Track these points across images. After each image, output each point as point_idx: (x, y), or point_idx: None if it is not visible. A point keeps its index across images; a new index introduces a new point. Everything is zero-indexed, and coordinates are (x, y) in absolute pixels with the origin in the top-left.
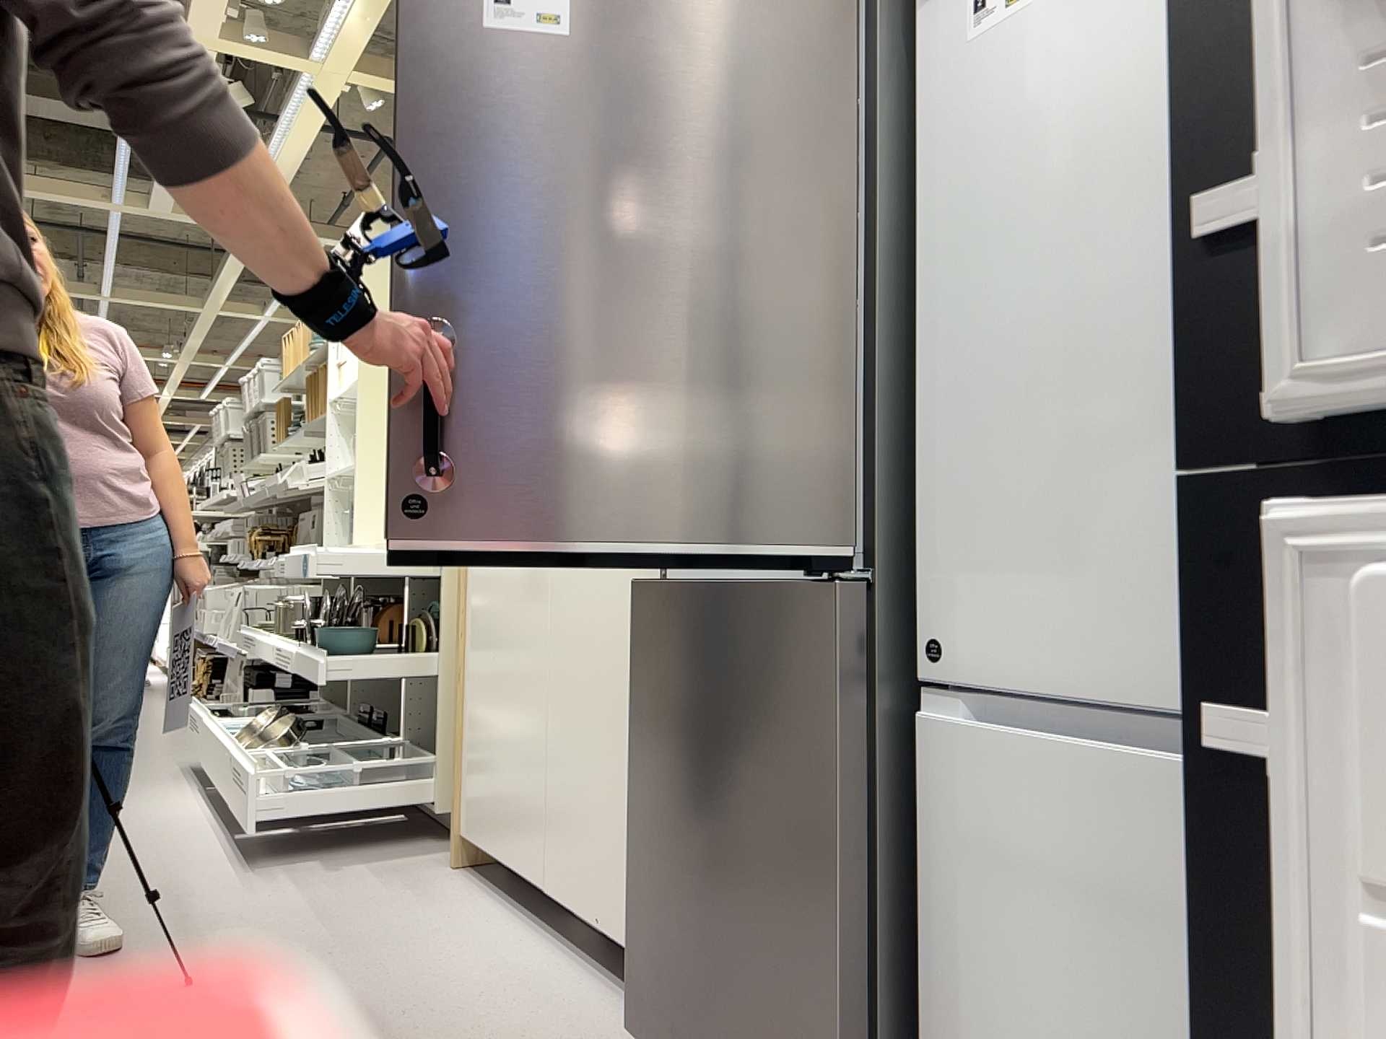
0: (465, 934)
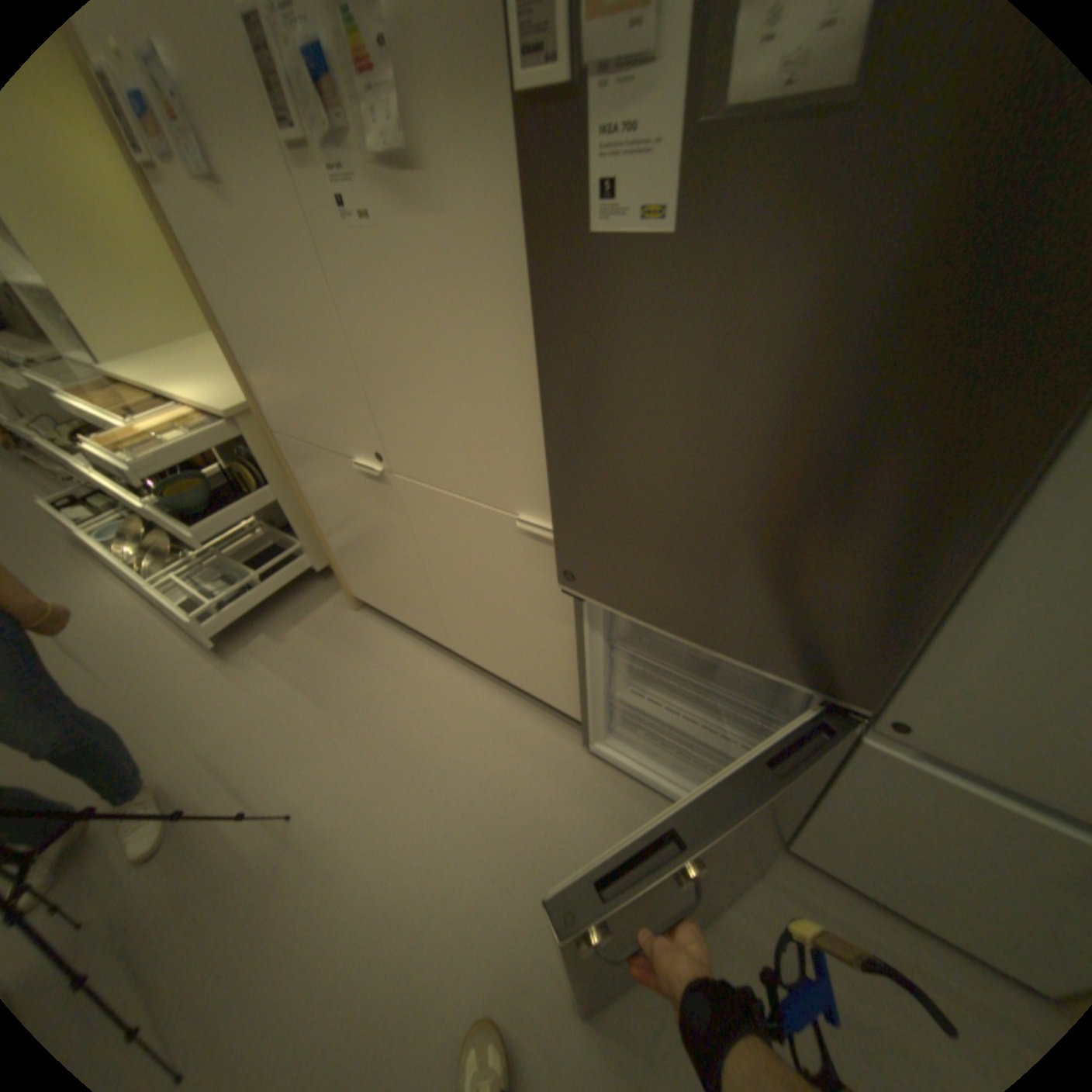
0: (412, 680)
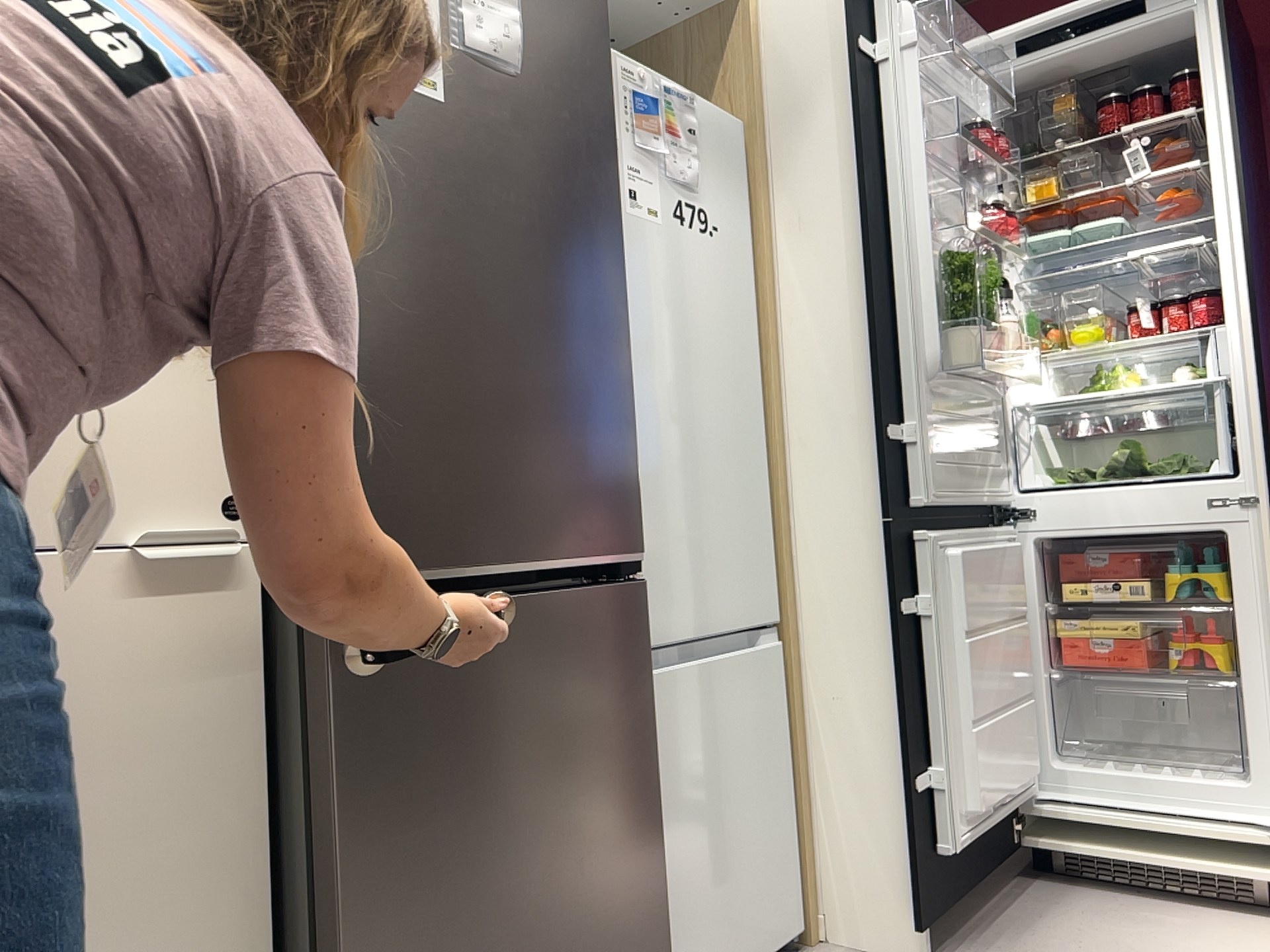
0: None
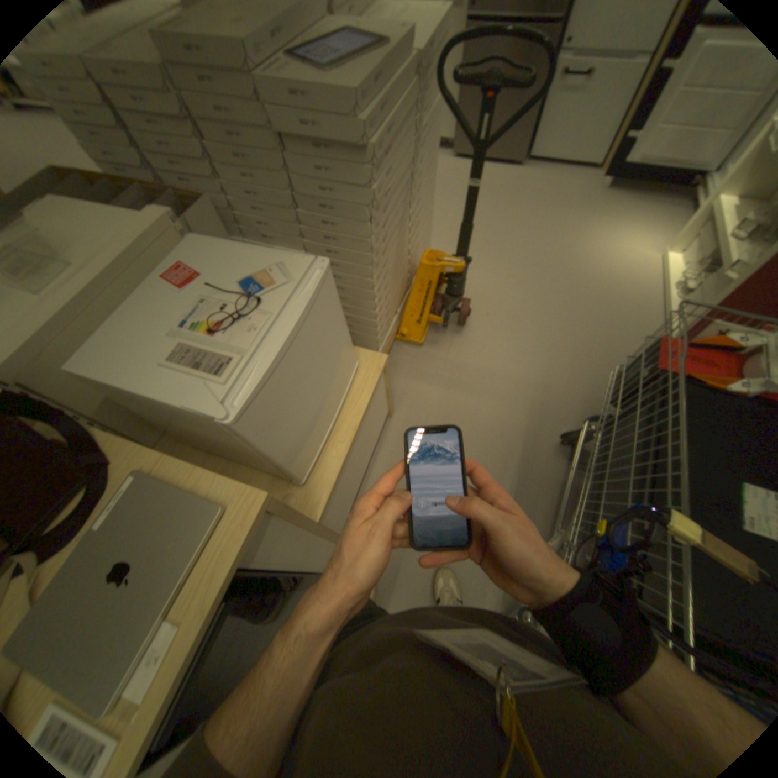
0: None
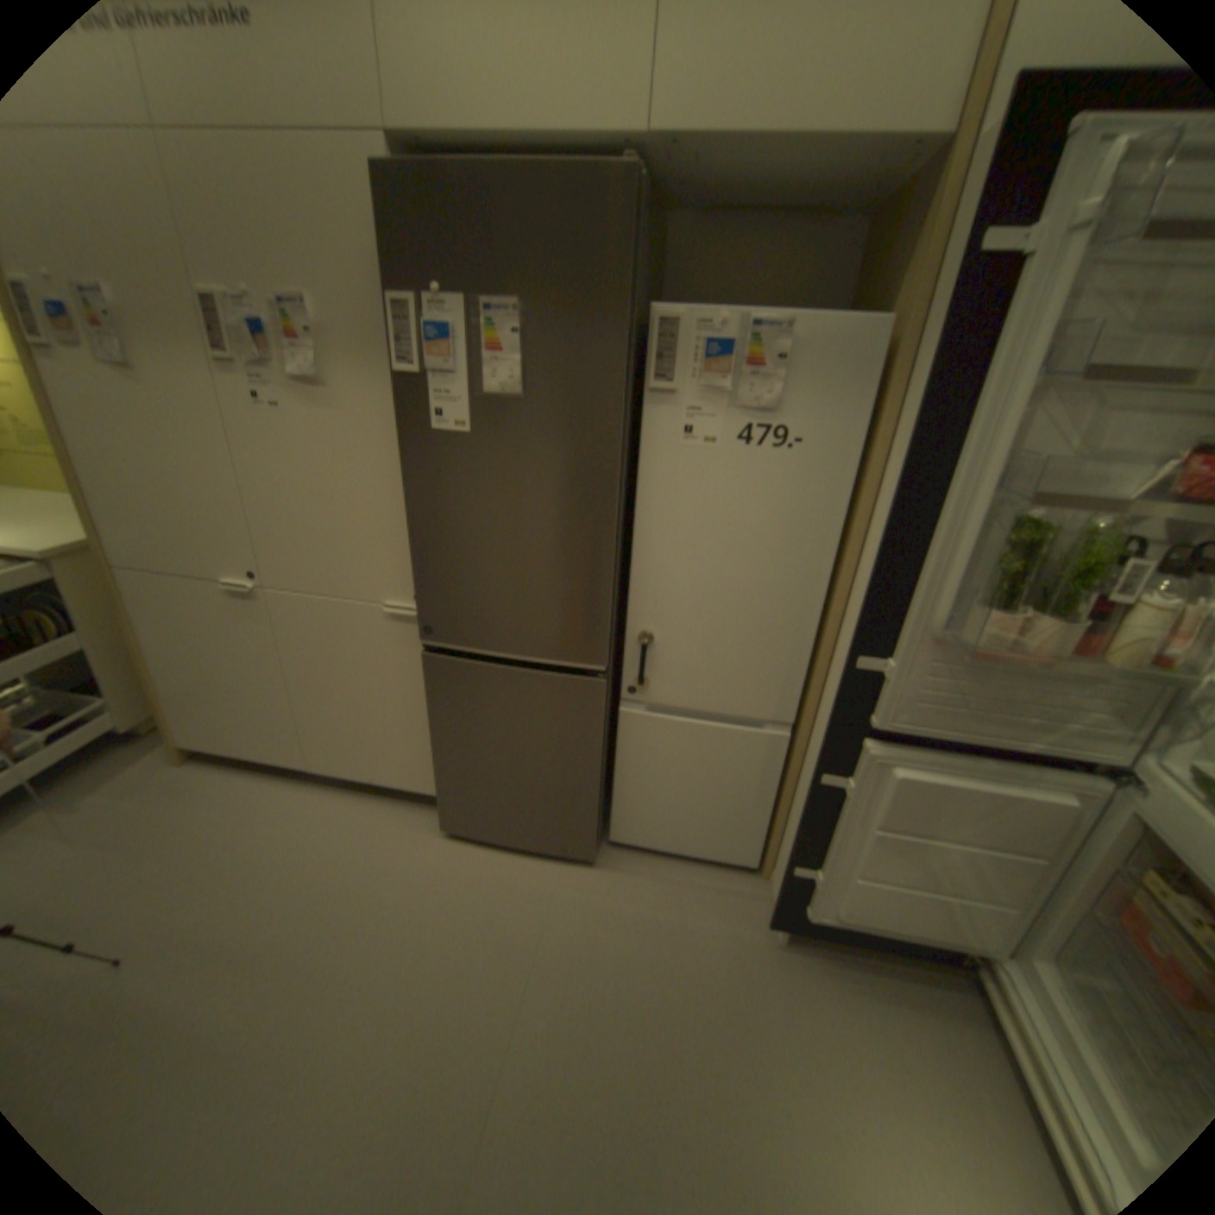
0: (260, 812)
